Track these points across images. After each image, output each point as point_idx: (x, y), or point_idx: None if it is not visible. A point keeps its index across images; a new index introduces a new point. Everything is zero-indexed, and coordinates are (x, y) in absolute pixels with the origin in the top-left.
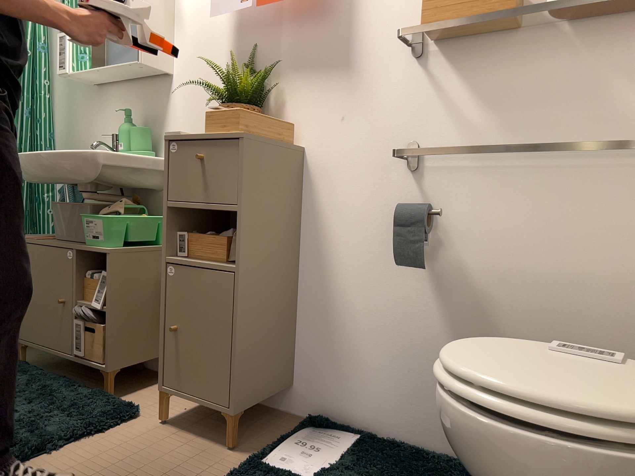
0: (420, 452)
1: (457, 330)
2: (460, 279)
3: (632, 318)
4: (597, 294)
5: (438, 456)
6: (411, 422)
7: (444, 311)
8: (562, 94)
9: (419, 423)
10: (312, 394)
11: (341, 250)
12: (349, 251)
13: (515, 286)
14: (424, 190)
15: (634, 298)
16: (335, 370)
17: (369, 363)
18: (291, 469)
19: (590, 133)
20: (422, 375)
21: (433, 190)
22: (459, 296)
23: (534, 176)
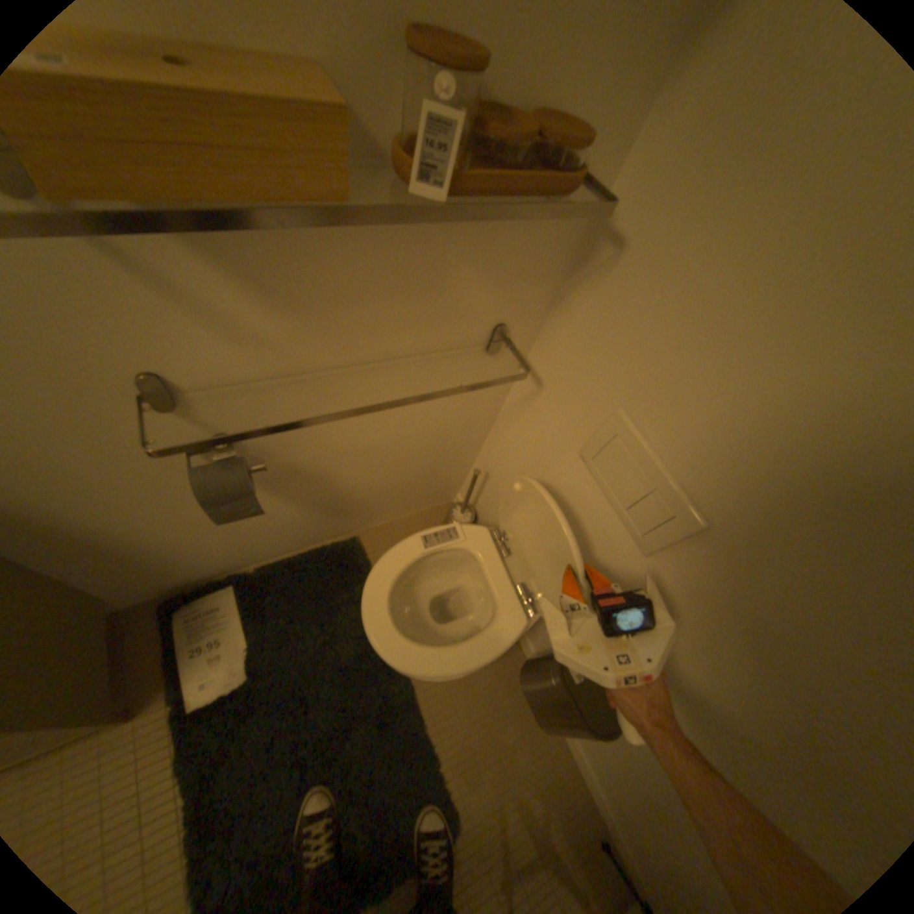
0: (292, 566)
1: (298, 499)
2: (291, 472)
3: (440, 443)
4: (418, 440)
5: (306, 558)
6: (270, 550)
7: (279, 495)
8: (398, 284)
9: (278, 547)
10: (141, 591)
11: (81, 512)
12: (98, 508)
13: (350, 458)
14: (204, 422)
15: (443, 434)
16: (161, 571)
17: (204, 550)
18: (218, 689)
19: (426, 328)
20: (271, 530)
21: (221, 419)
22: (293, 482)
23: (363, 378)
